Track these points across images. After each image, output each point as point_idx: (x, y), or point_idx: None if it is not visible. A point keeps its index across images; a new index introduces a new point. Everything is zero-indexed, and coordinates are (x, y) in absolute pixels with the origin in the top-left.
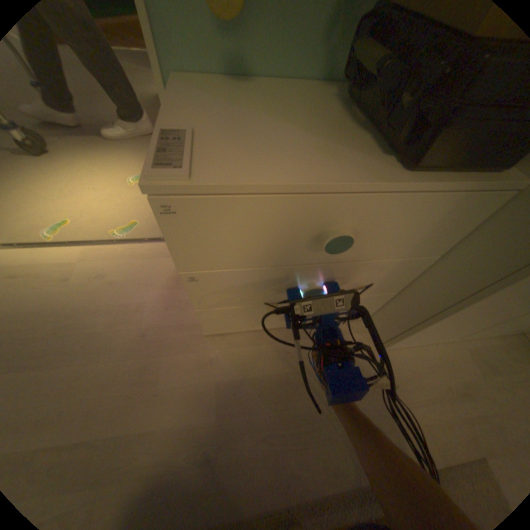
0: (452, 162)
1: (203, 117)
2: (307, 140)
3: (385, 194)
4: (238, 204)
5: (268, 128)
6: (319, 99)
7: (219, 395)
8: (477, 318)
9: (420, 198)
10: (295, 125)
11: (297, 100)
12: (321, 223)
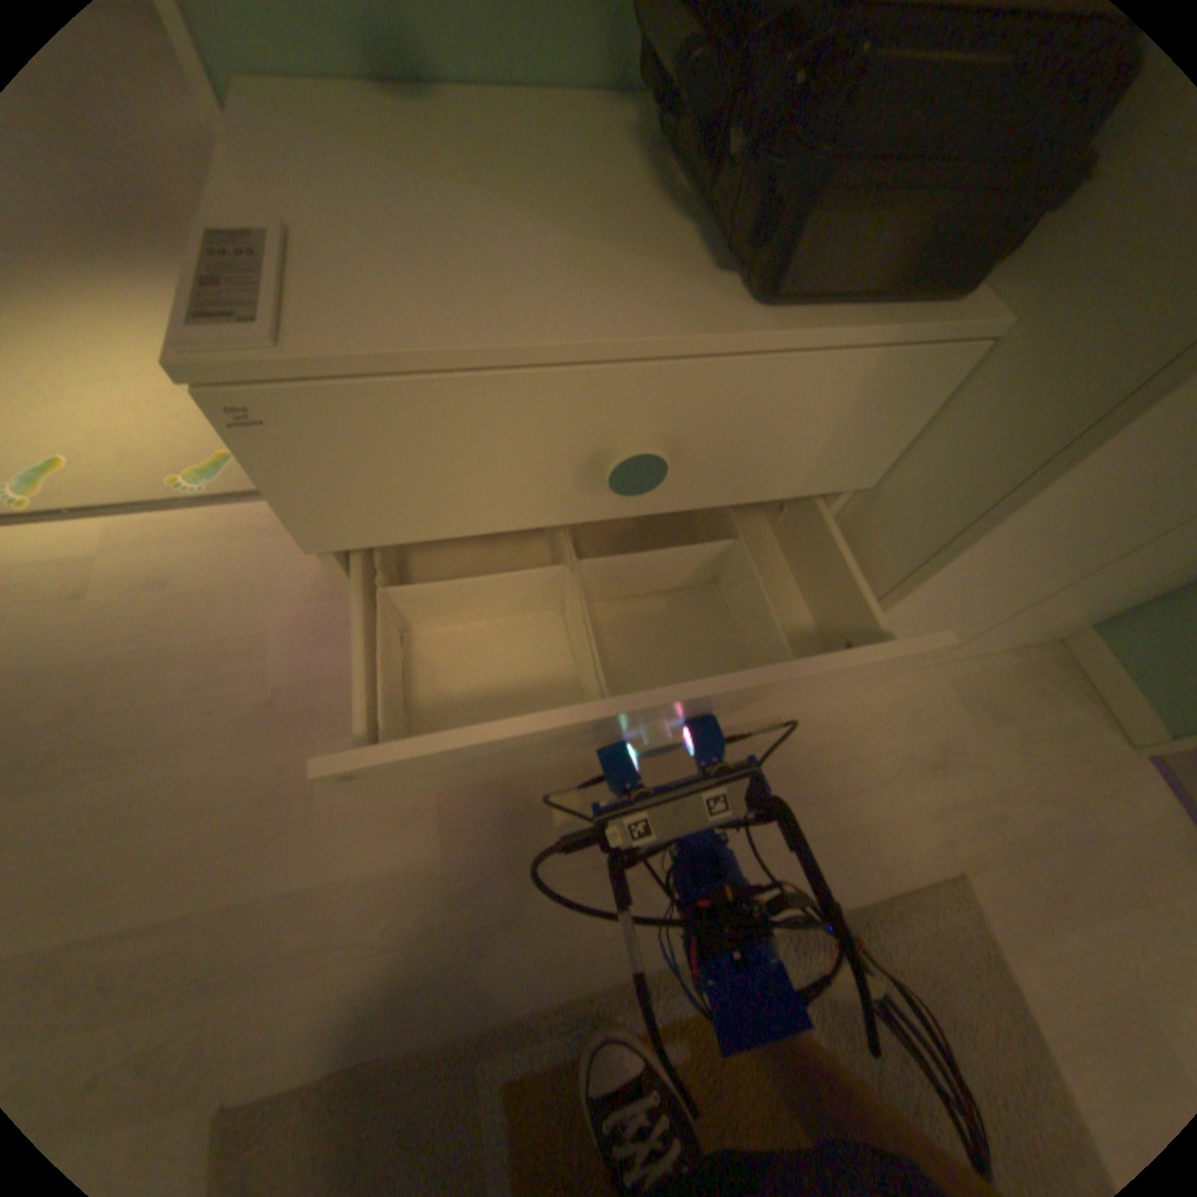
0: (851, 285)
1: (310, 197)
2: (548, 244)
3: (716, 361)
4: (399, 397)
5: (462, 217)
6: (589, 142)
7: (444, 808)
8: (949, 613)
9: (792, 366)
10: (524, 210)
11: (537, 146)
12: (595, 431)
